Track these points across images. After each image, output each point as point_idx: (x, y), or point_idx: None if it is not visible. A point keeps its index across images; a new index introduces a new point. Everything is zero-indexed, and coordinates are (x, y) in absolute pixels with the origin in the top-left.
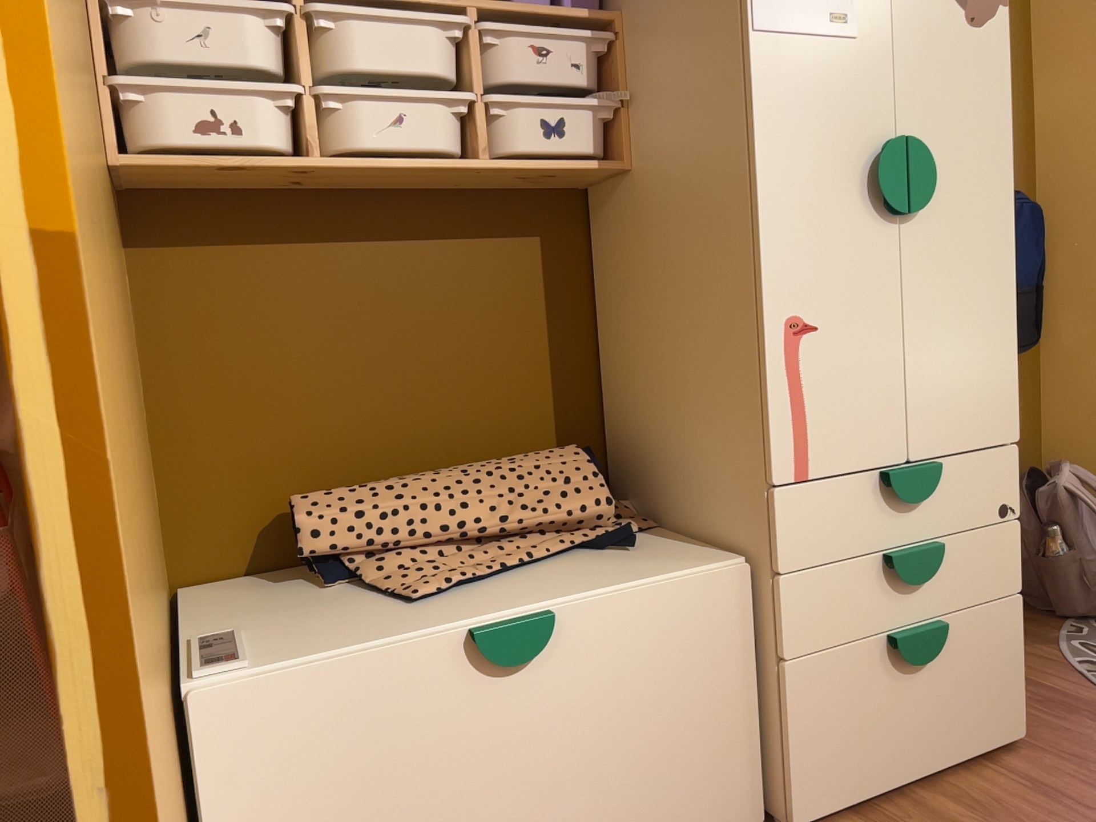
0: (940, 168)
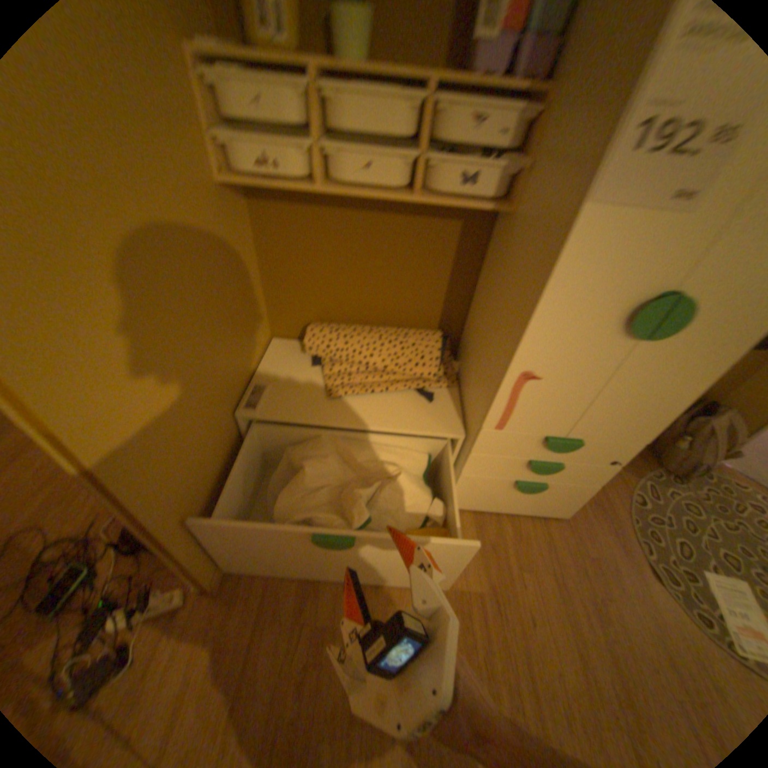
0: (702, 313)
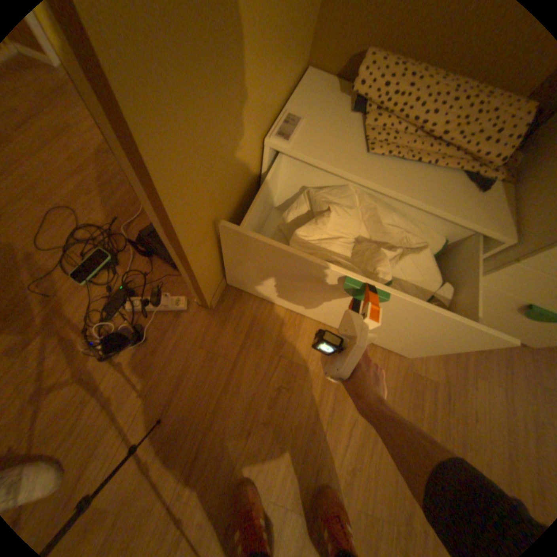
0: None
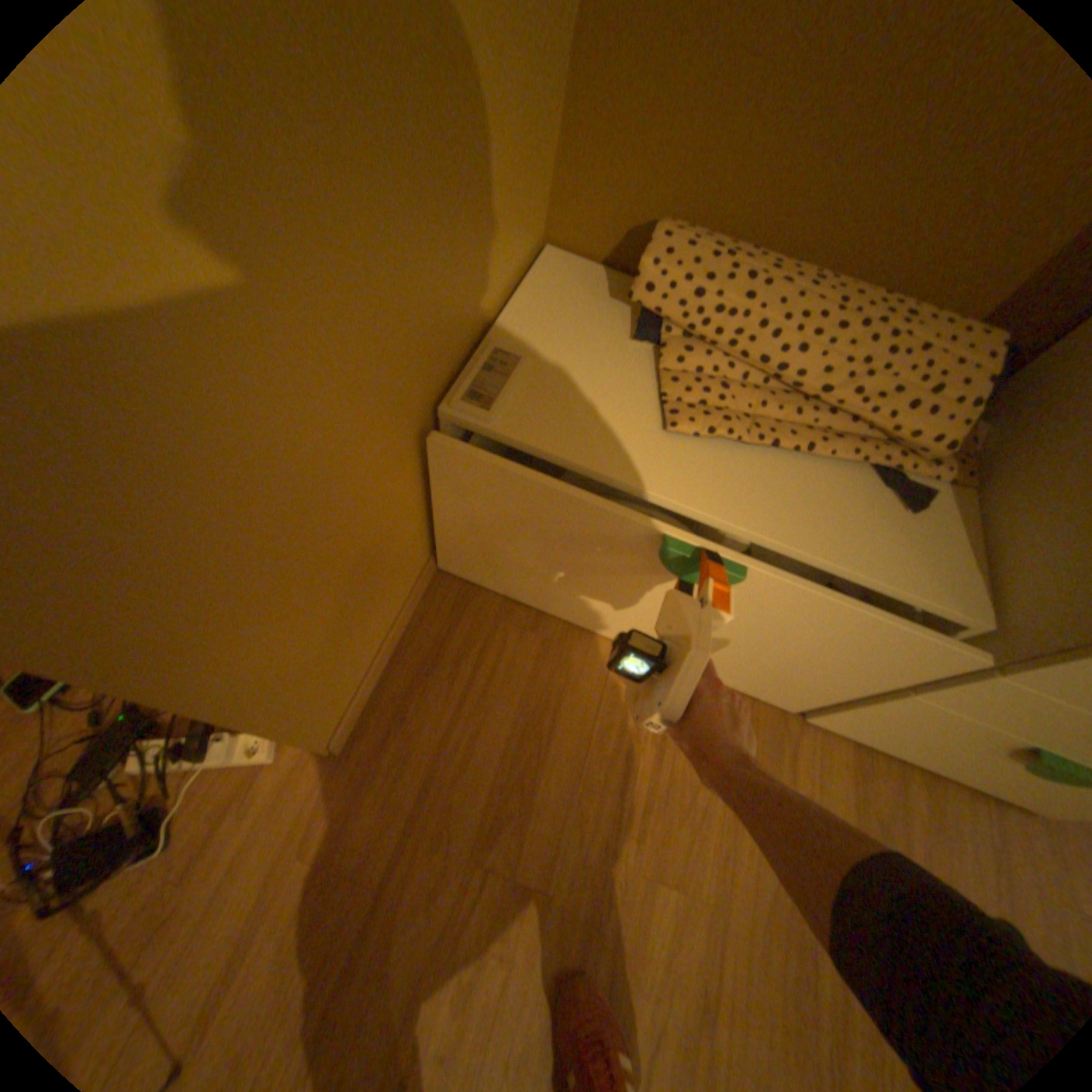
0: None
